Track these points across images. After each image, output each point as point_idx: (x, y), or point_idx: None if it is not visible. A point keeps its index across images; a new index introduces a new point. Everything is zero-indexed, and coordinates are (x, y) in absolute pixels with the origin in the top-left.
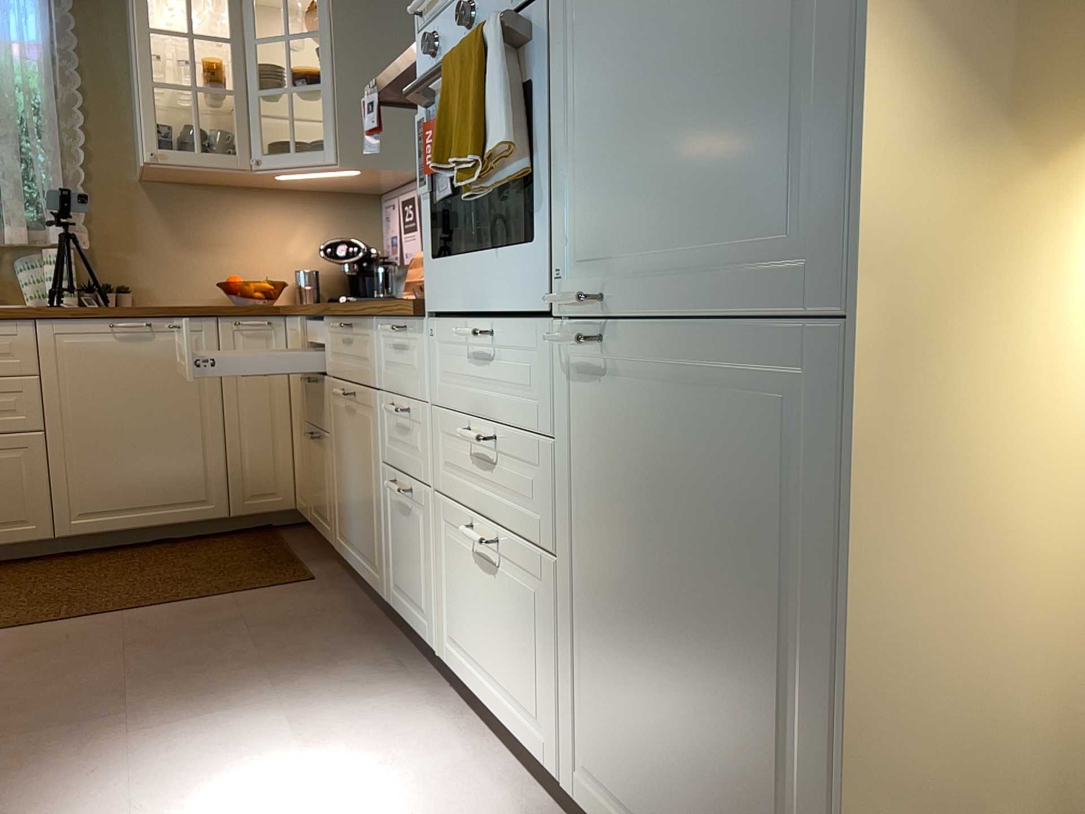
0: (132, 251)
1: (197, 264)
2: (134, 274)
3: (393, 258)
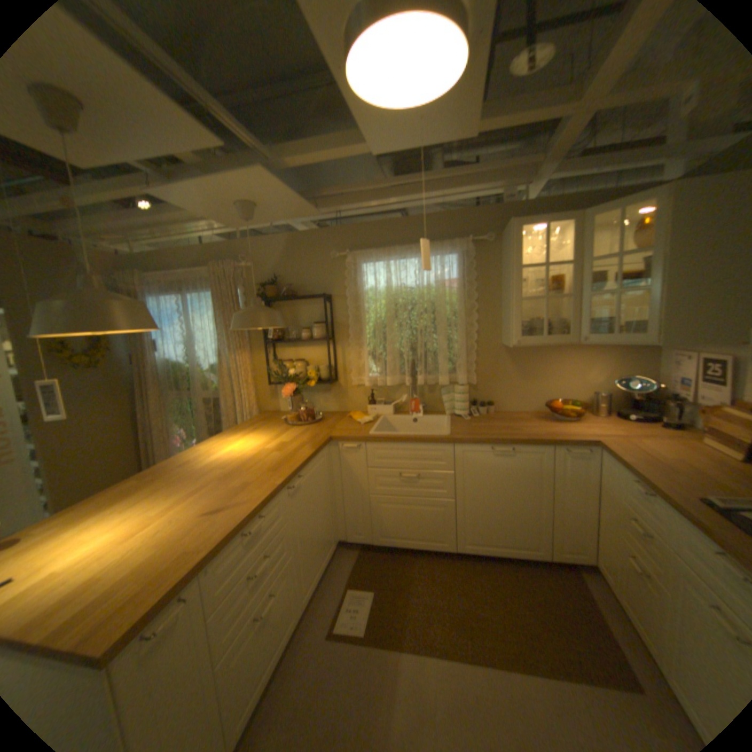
0: (496, 382)
1: (531, 388)
2: (496, 394)
3: (684, 395)
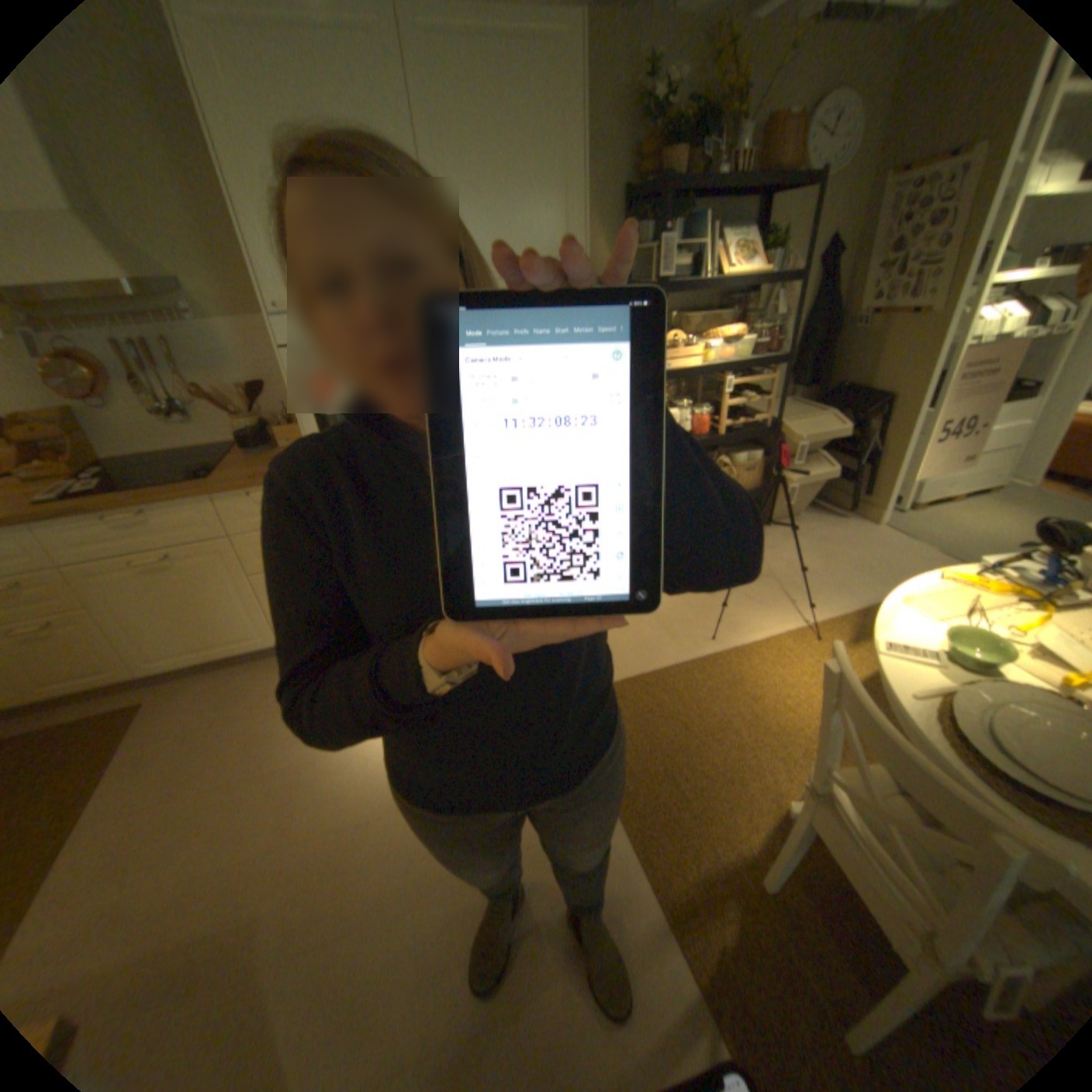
0: None
1: None
2: None
3: None
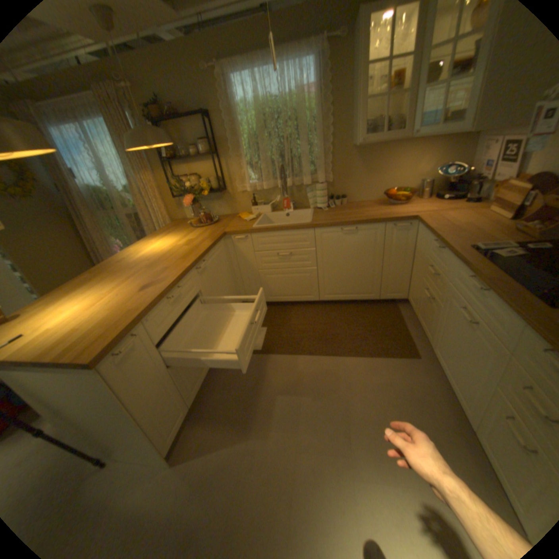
0: (348, 179)
1: (374, 181)
2: (348, 189)
3: (485, 175)
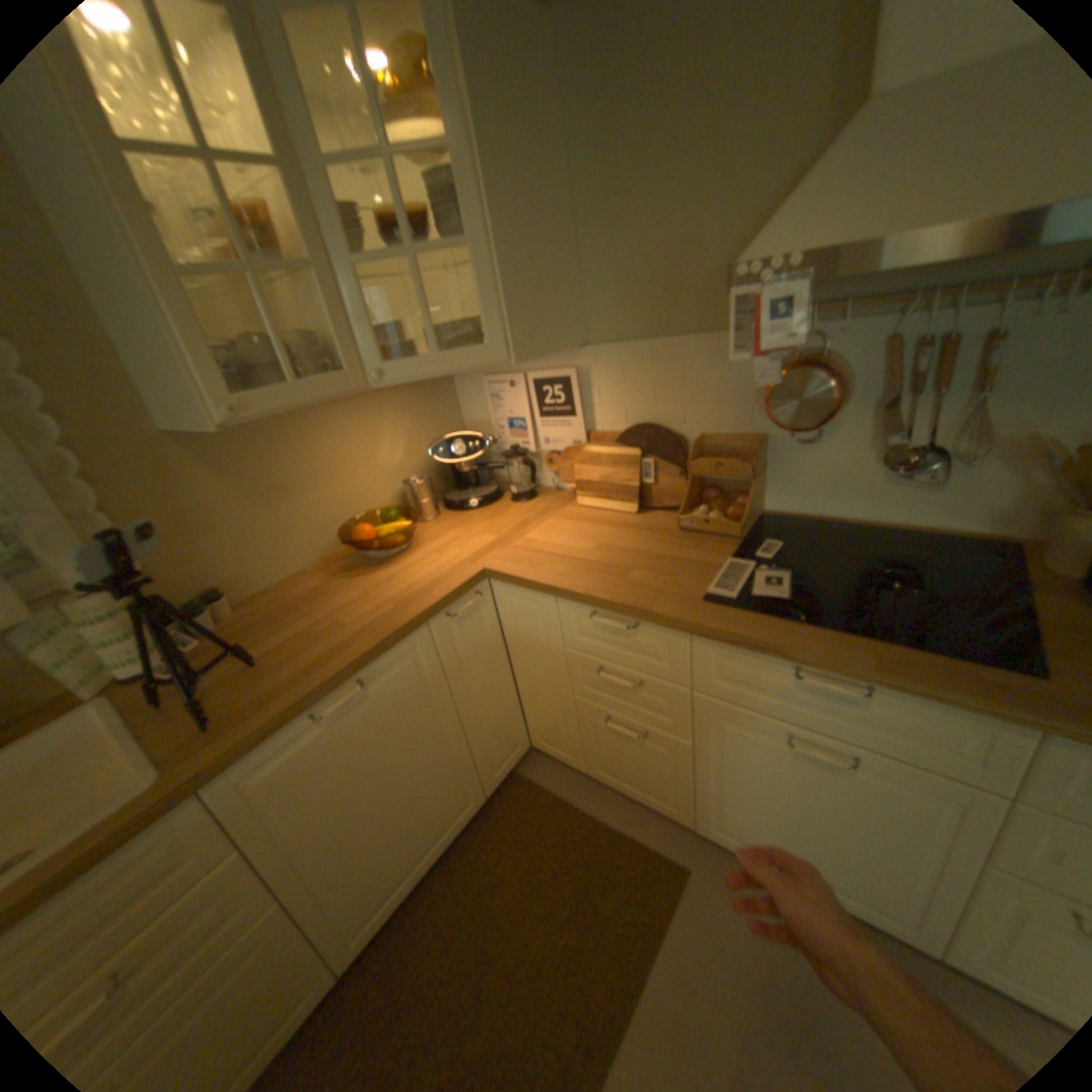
0: (199, 538)
1: (289, 518)
2: (215, 568)
3: (519, 445)
